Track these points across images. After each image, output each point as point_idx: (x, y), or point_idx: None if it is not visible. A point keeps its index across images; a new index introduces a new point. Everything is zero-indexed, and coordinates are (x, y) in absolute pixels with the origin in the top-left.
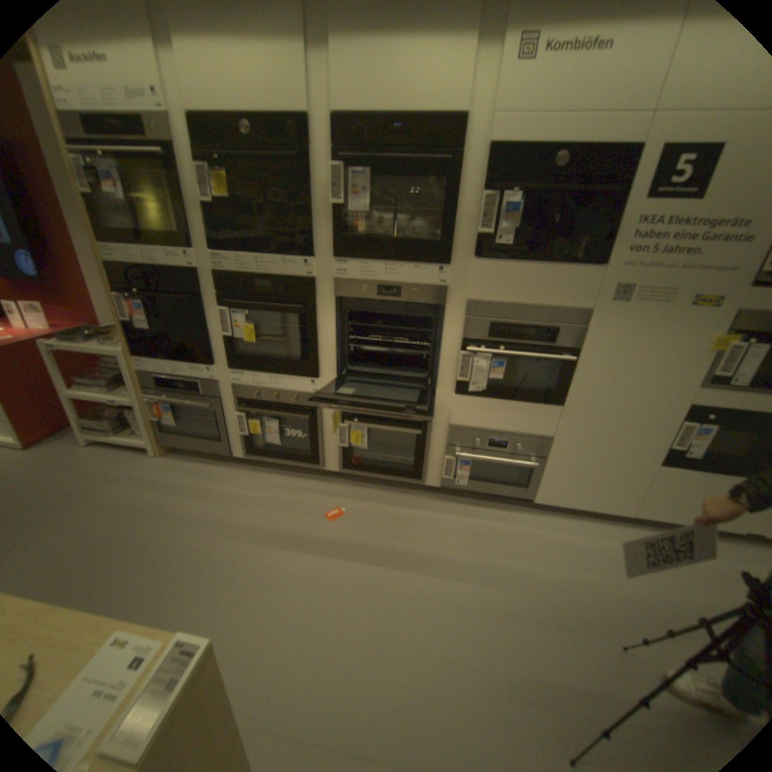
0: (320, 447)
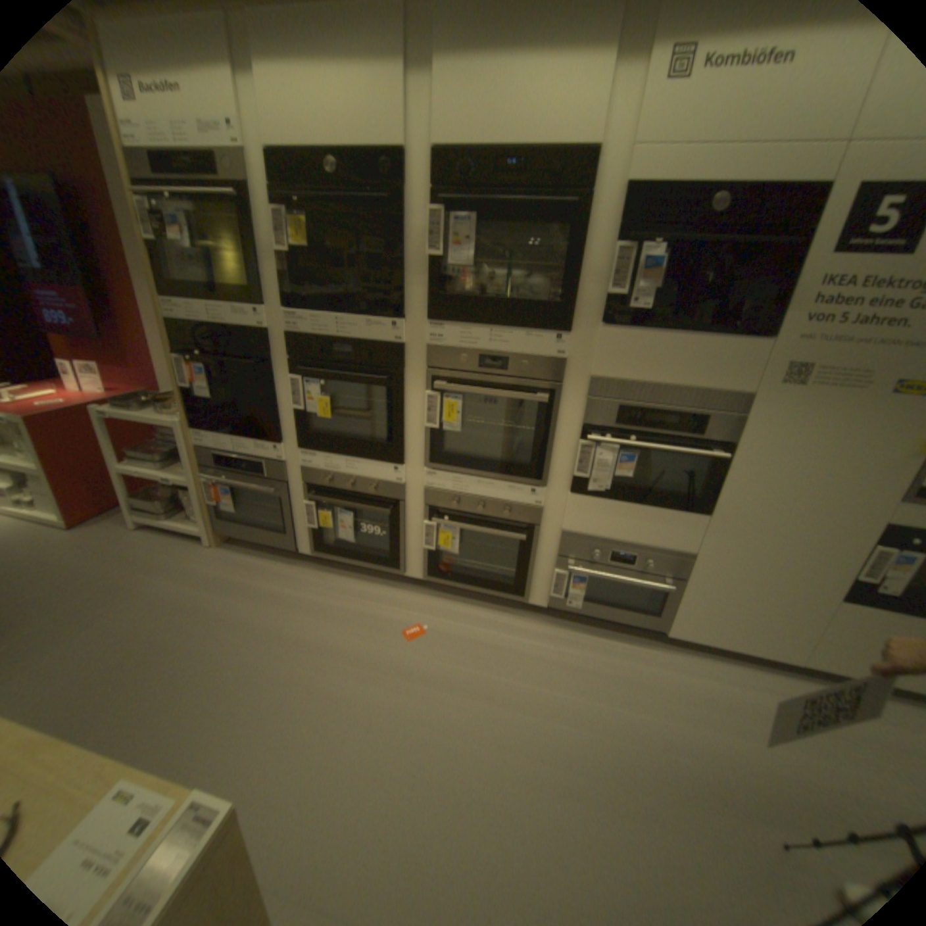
0: (402, 548)
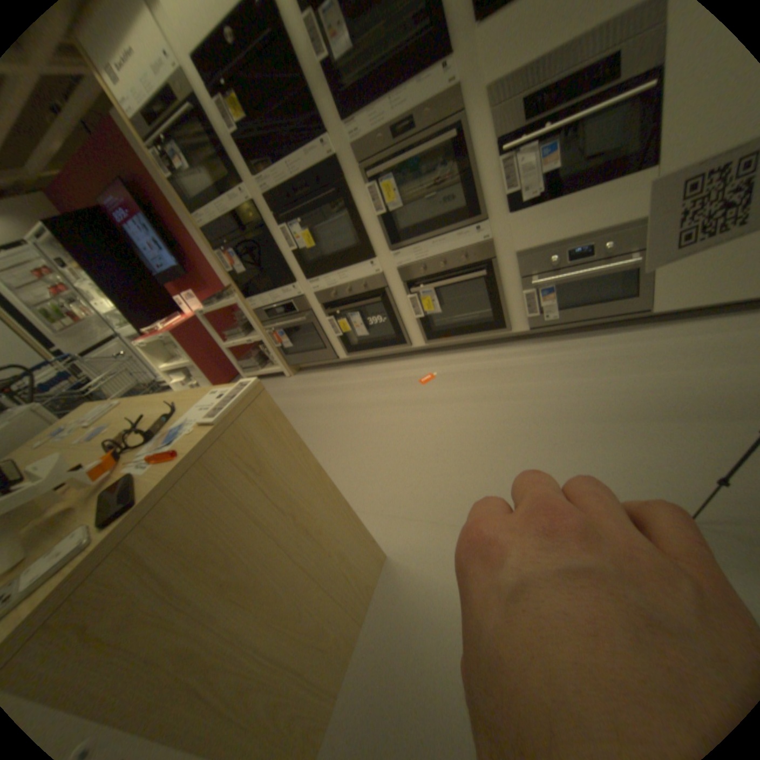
0: (402, 323)
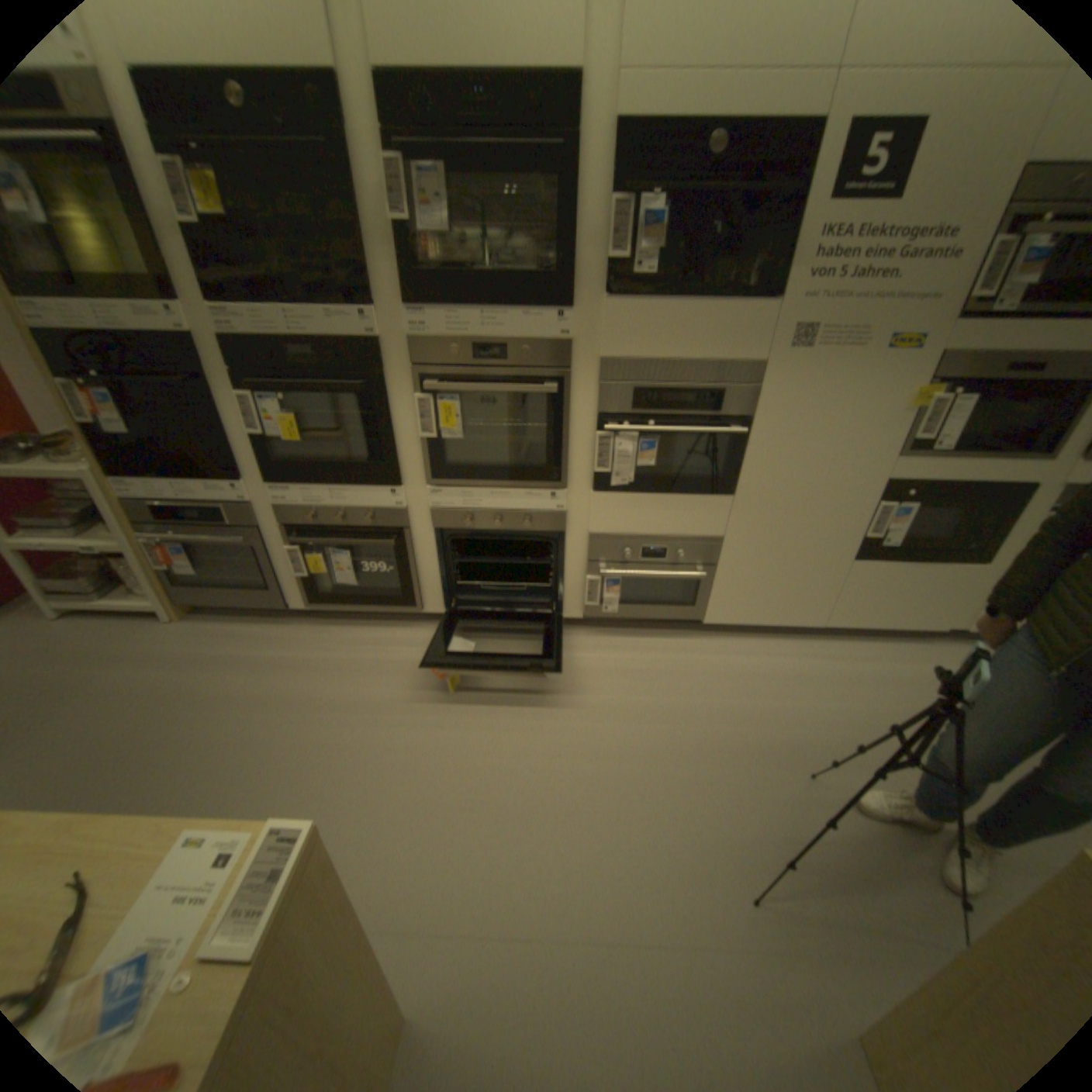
0: (414, 583)
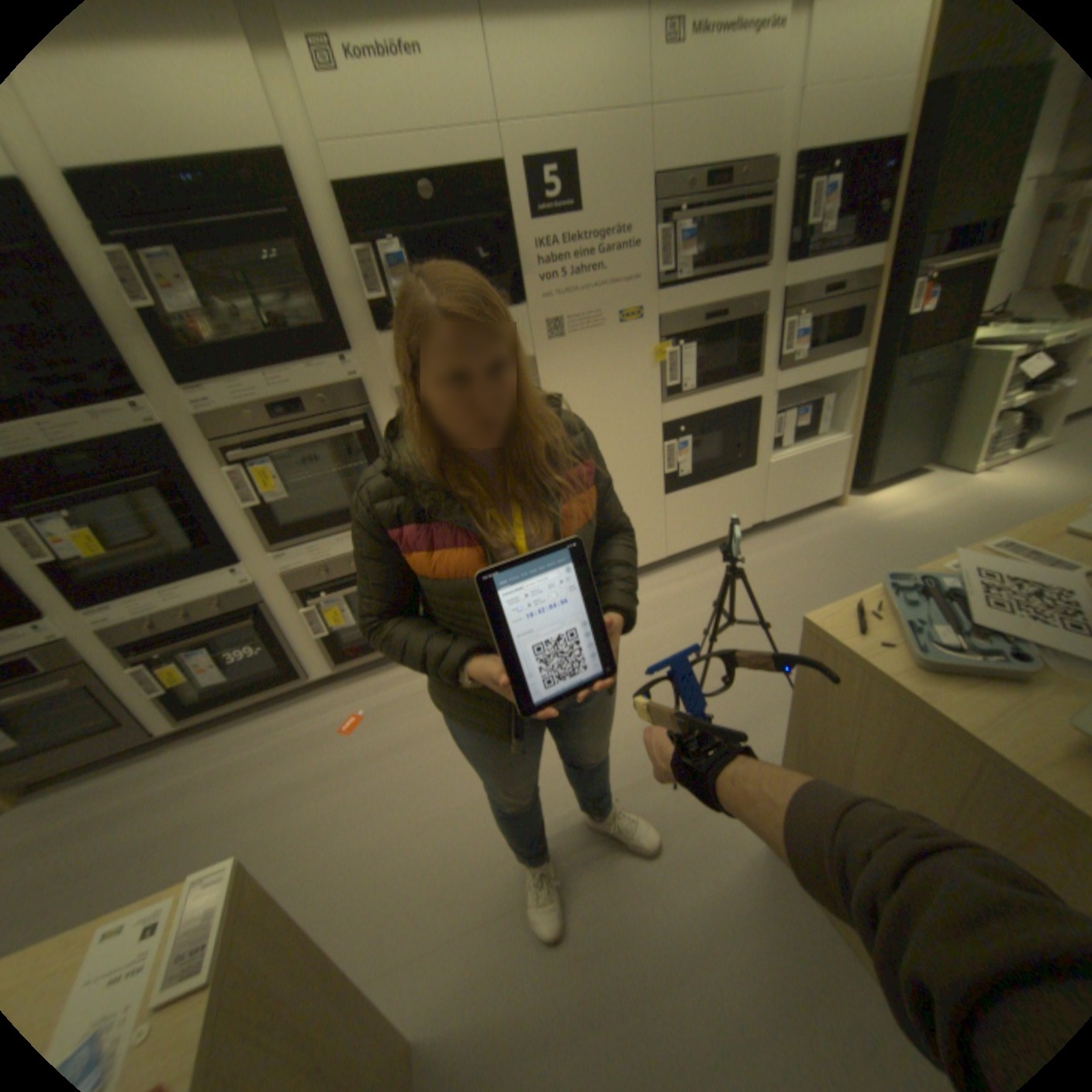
0: (288, 656)
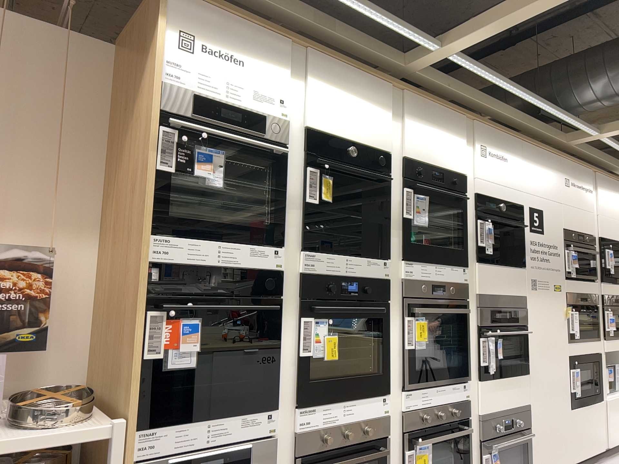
0: None
